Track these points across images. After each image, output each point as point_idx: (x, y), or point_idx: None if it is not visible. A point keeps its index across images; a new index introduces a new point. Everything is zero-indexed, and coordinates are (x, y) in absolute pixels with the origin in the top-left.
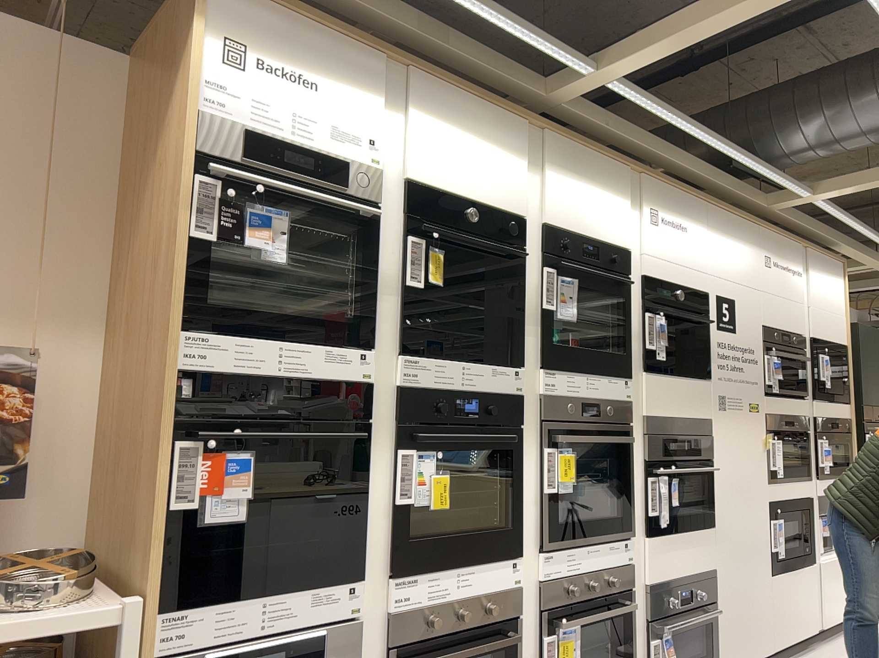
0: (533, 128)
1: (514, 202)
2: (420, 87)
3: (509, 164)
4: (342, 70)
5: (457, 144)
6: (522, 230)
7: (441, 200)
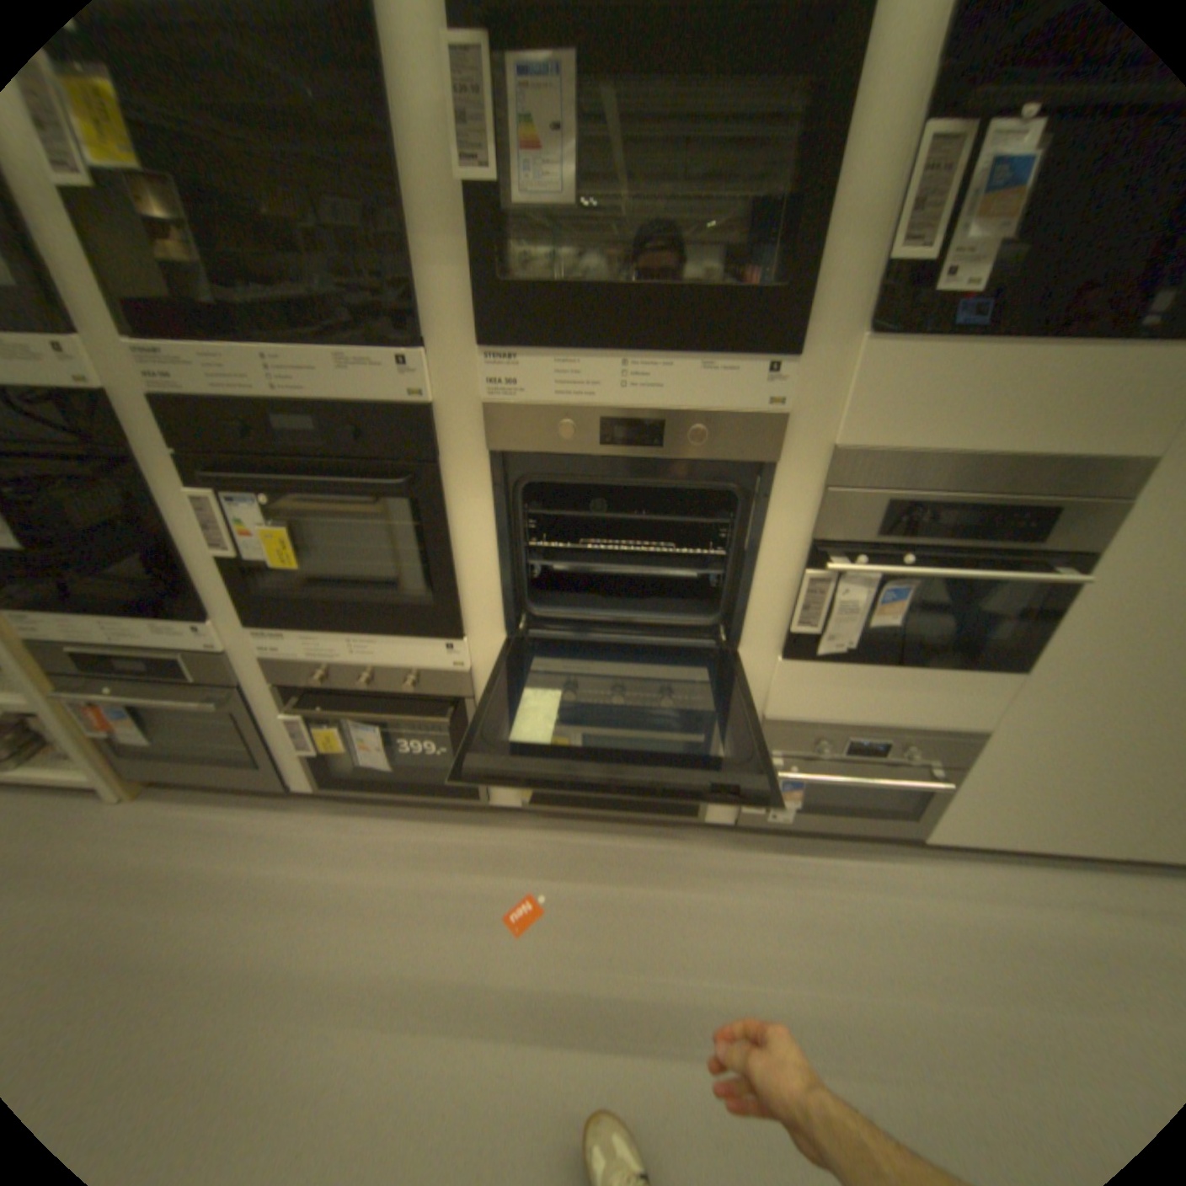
0: None
1: None
2: None
3: None
4: None
5: None
6: None
7: None
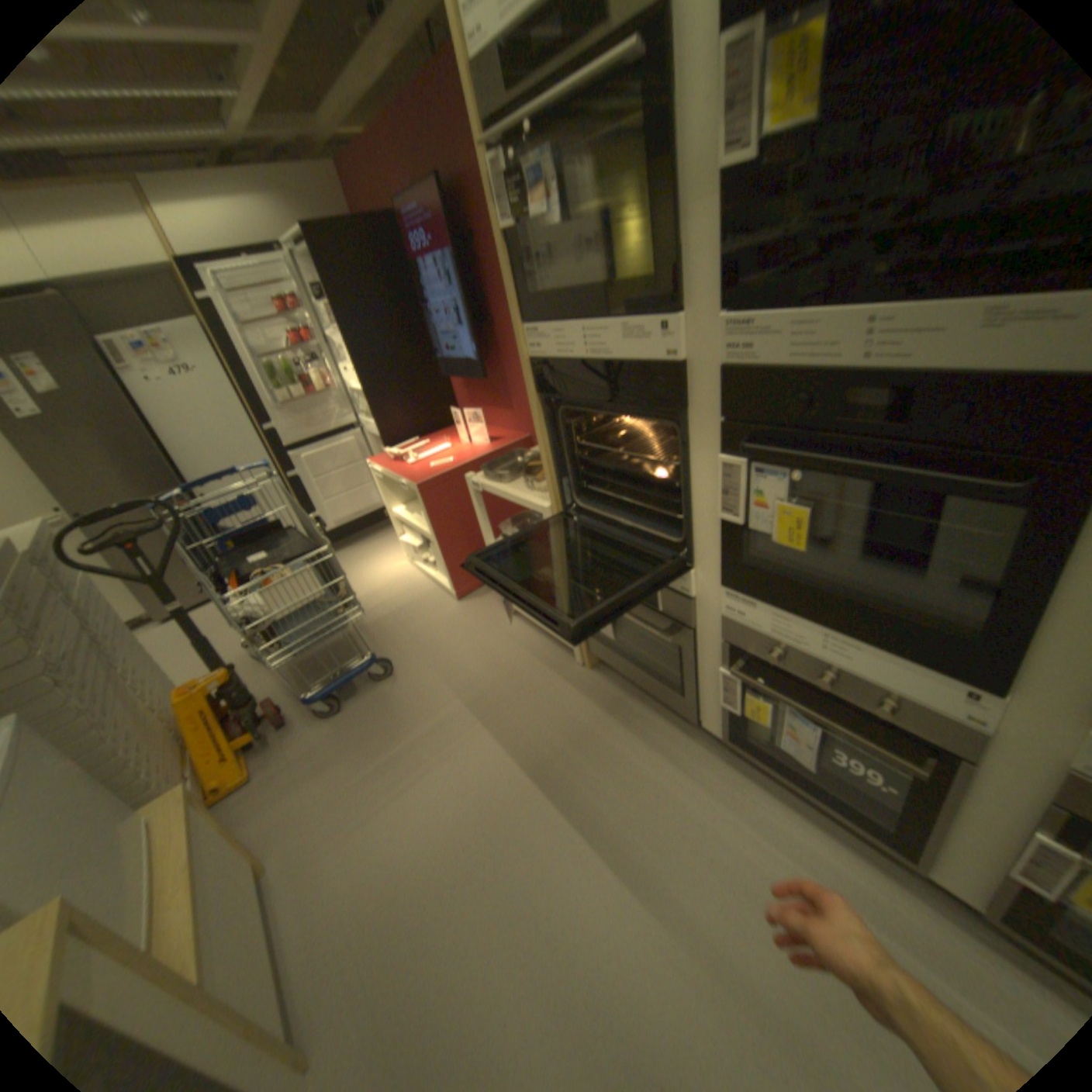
0: None
1: None
2: None
3: None
4: None
5: None
6: None
7: None
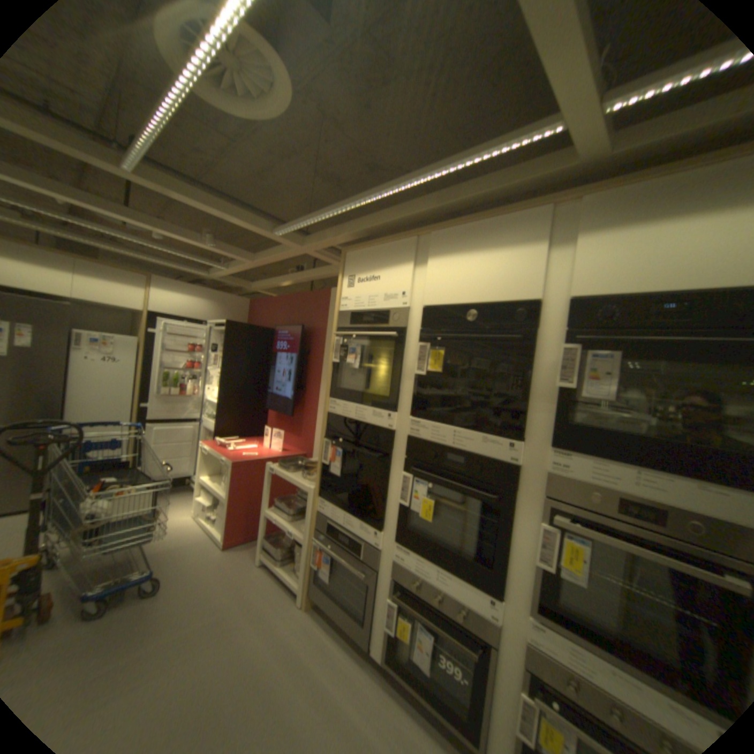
0: (563, 198)
1: (527, 286)
2: (435, 237)
3: (523, 252)
4: (388, 257)
5: (463, 261)
6: (544, 309)
7: (447, 311)
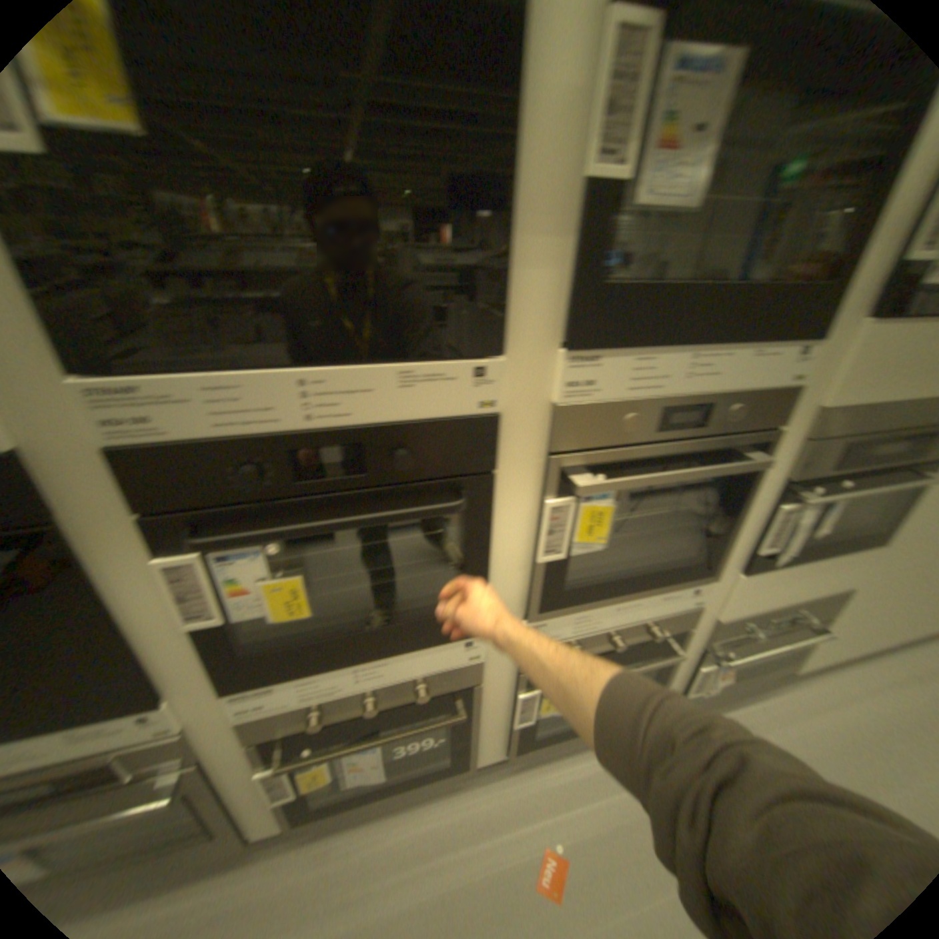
0: None
1: None
2: None
3: None
4: None
5: None
6: None
7: None
